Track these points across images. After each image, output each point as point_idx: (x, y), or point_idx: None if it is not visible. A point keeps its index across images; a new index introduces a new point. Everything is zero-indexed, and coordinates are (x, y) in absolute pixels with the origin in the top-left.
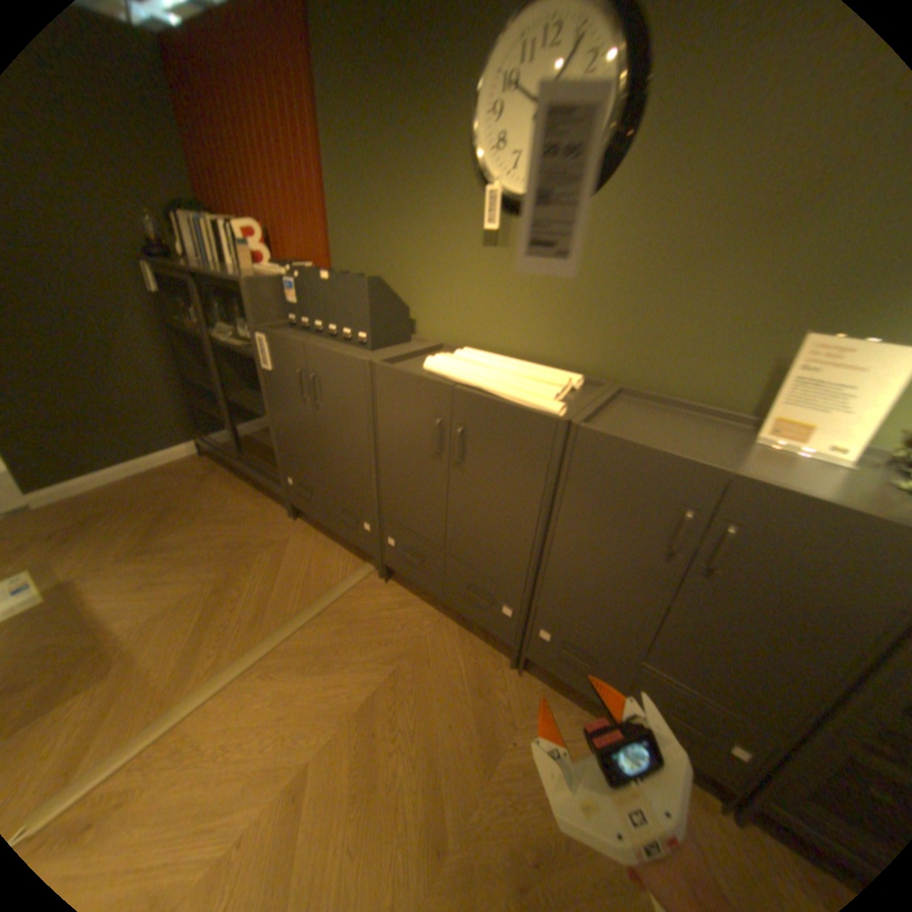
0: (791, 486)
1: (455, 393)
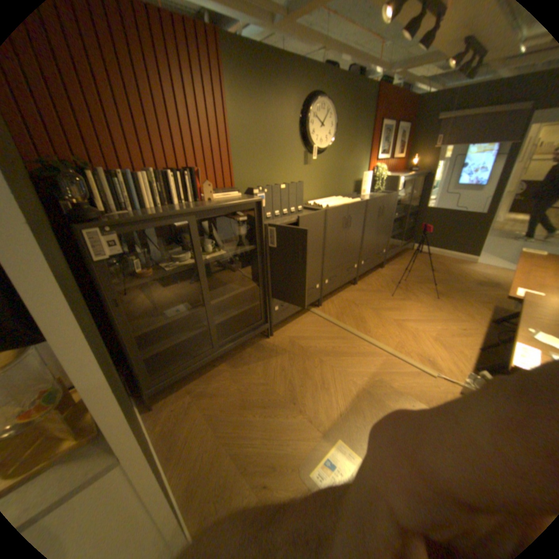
0: (389, 194)
1: (352, 205)
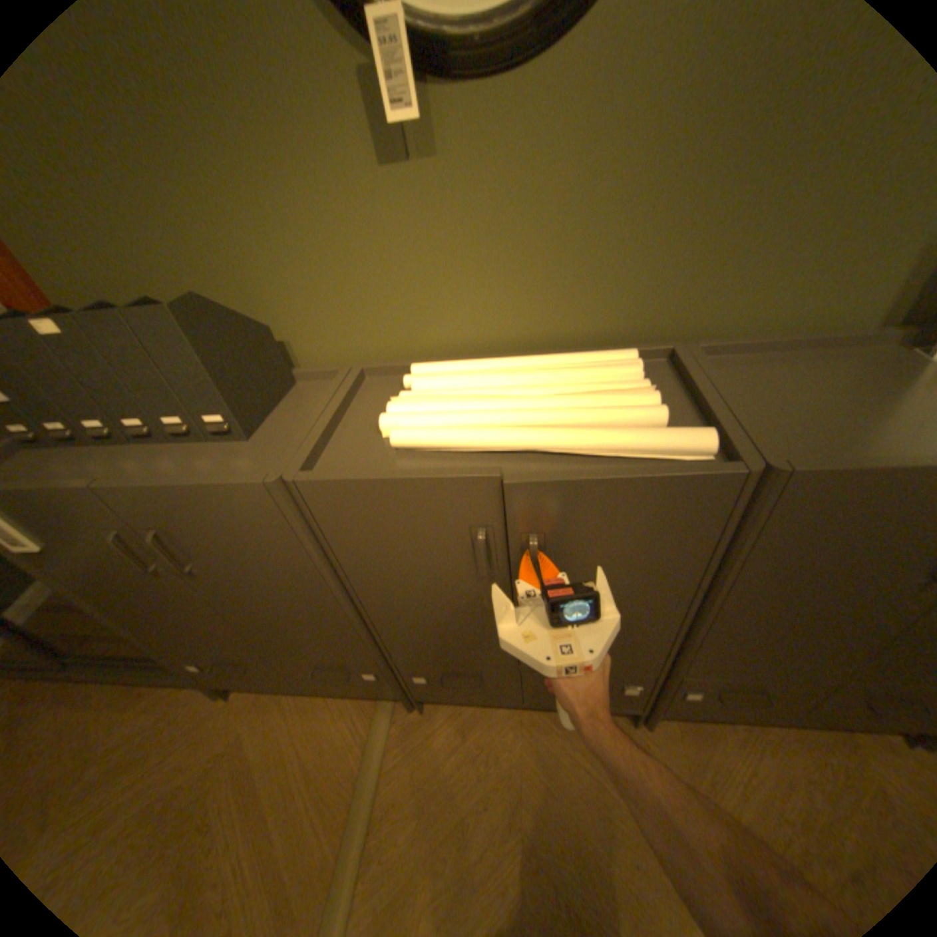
0: None
1: (510, 485)
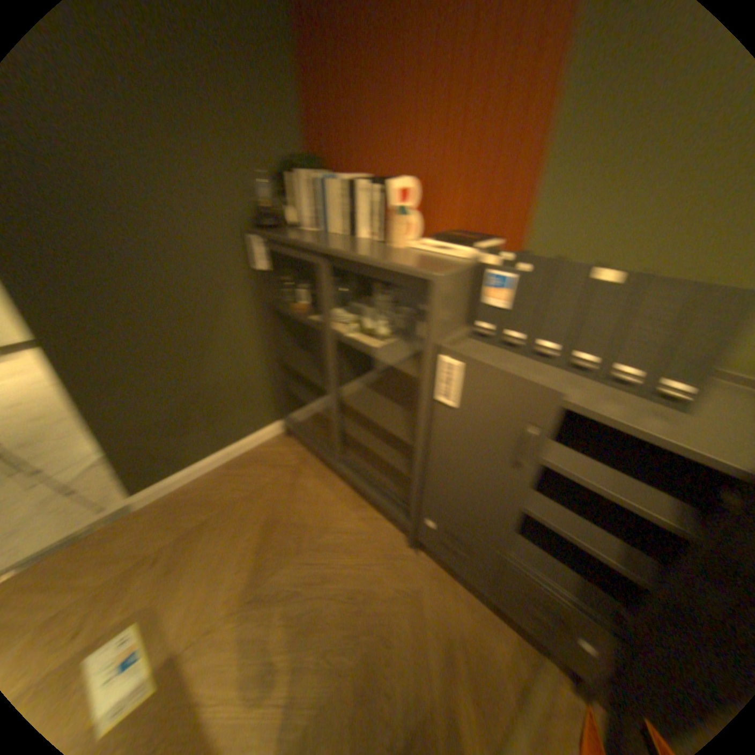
0: None
1: None
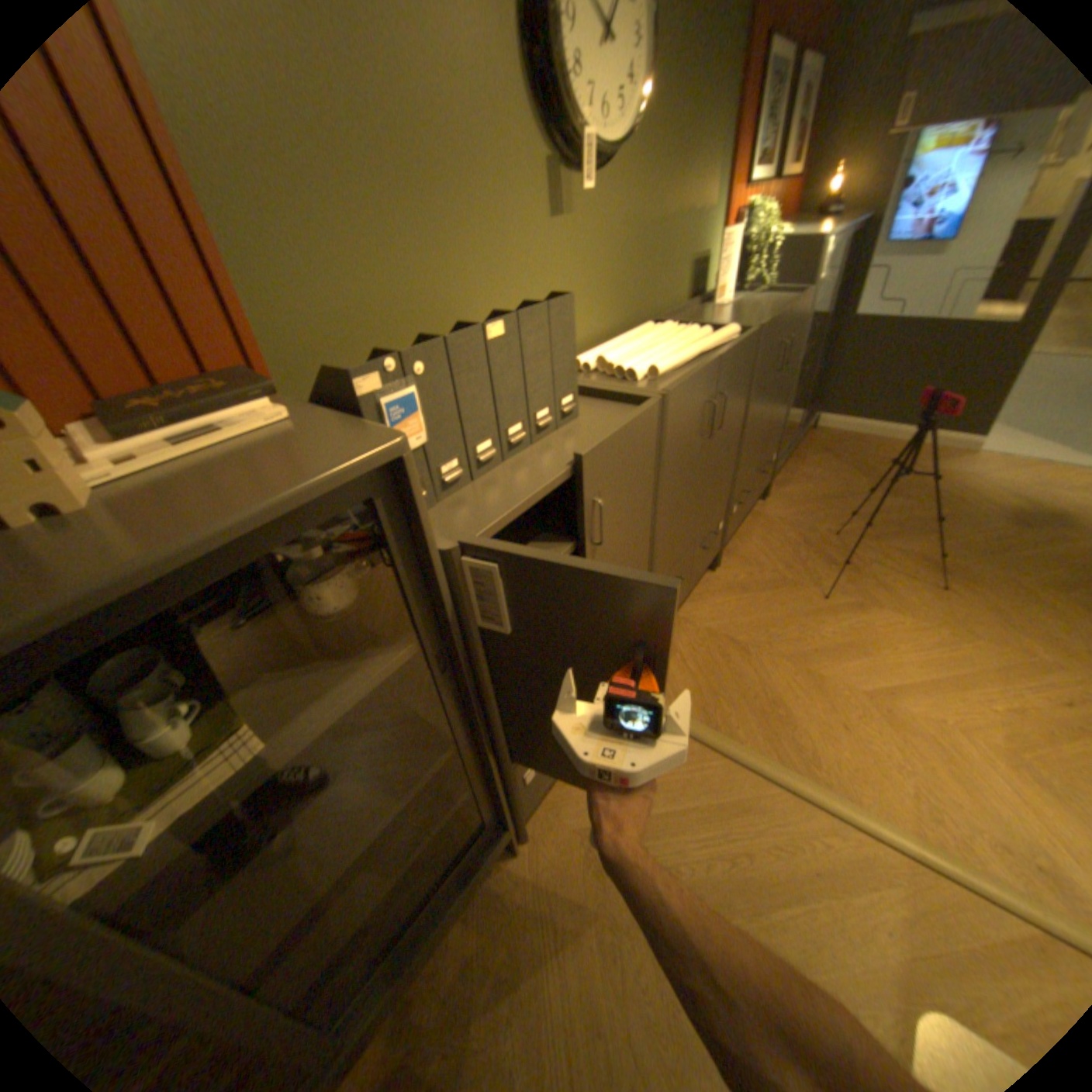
0: (793, 299)
1: (721, 361)
